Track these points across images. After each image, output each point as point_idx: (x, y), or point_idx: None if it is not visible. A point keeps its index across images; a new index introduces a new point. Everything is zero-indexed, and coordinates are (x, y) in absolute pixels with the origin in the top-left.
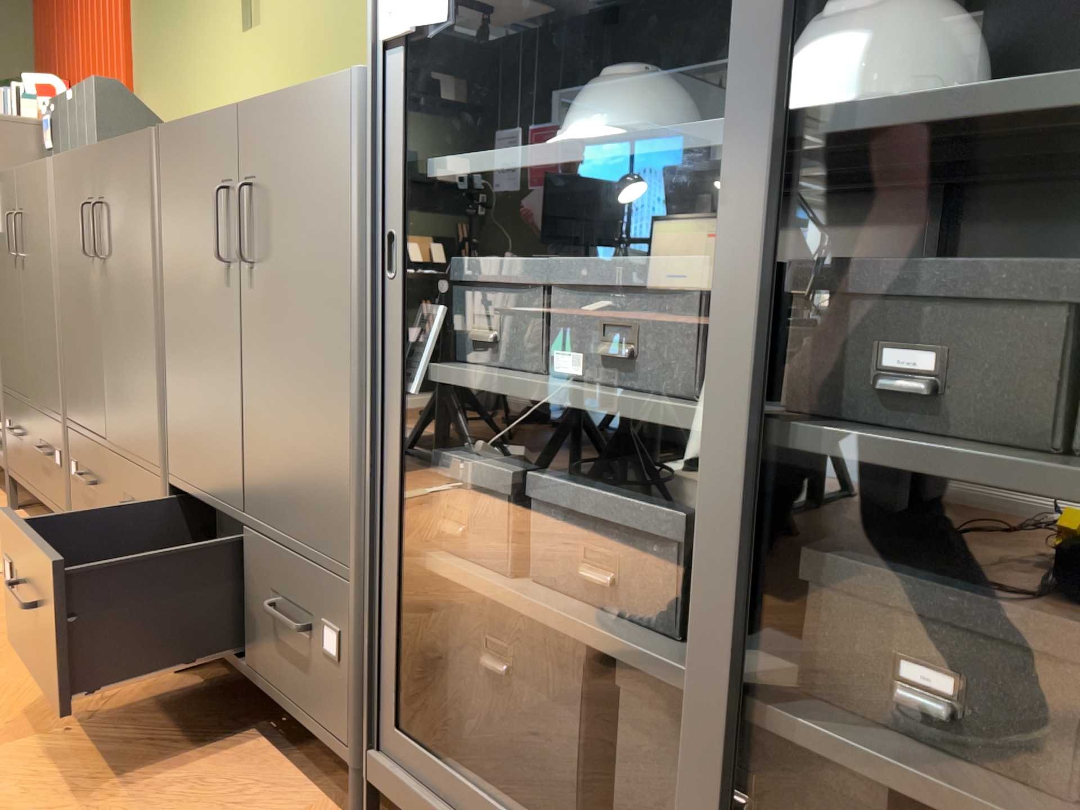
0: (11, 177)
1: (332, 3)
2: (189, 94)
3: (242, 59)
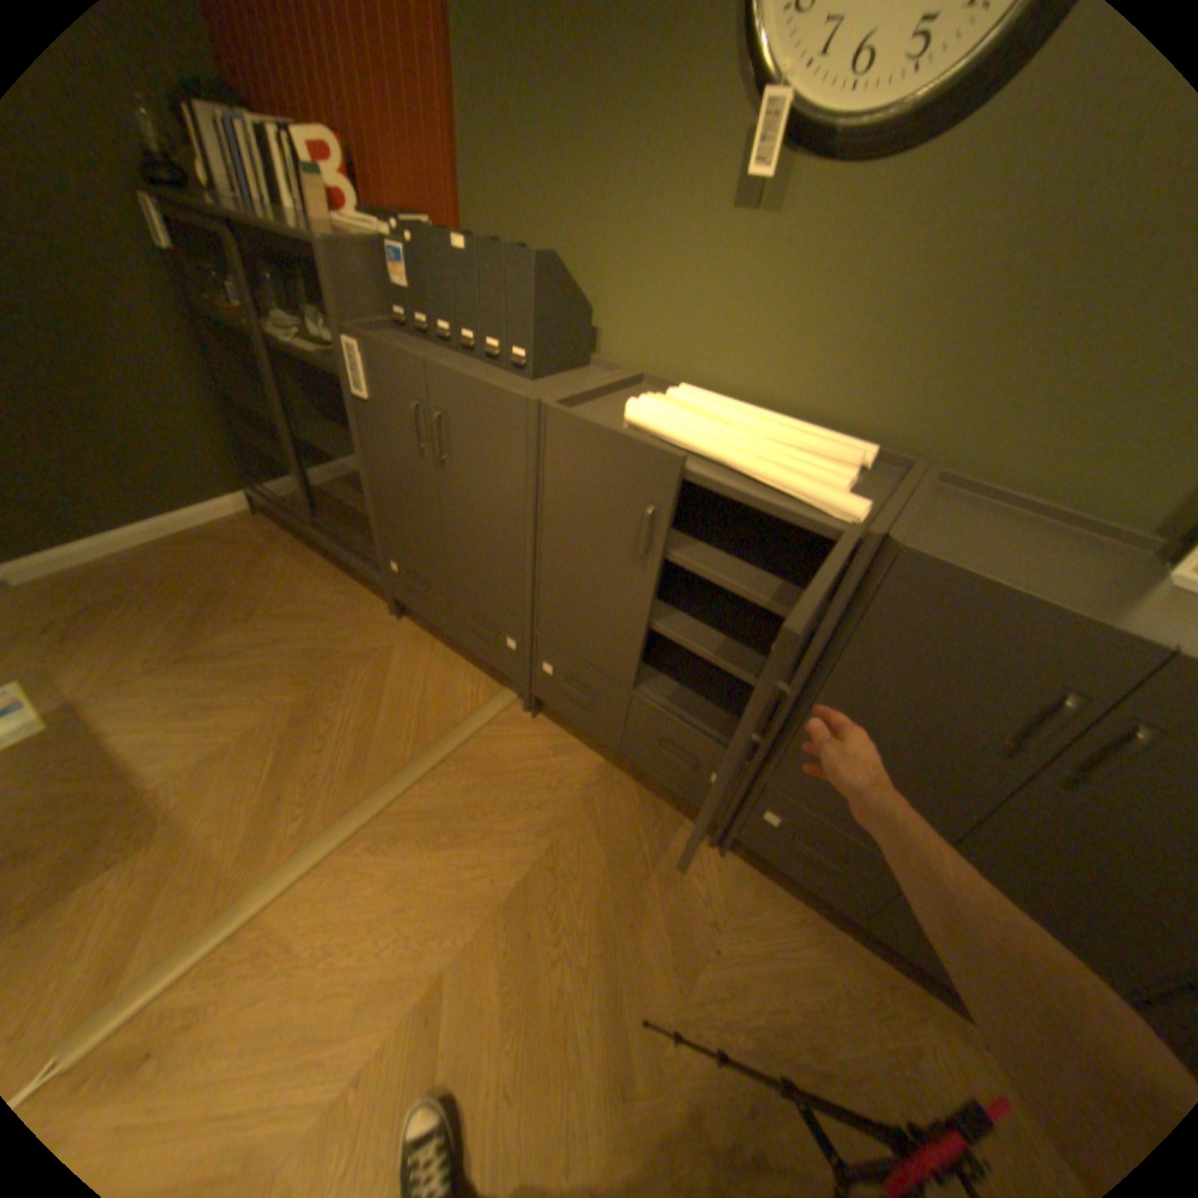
0: (411, 360)
1: (969, 251)
2: (590, 235)
3: (725, 240)
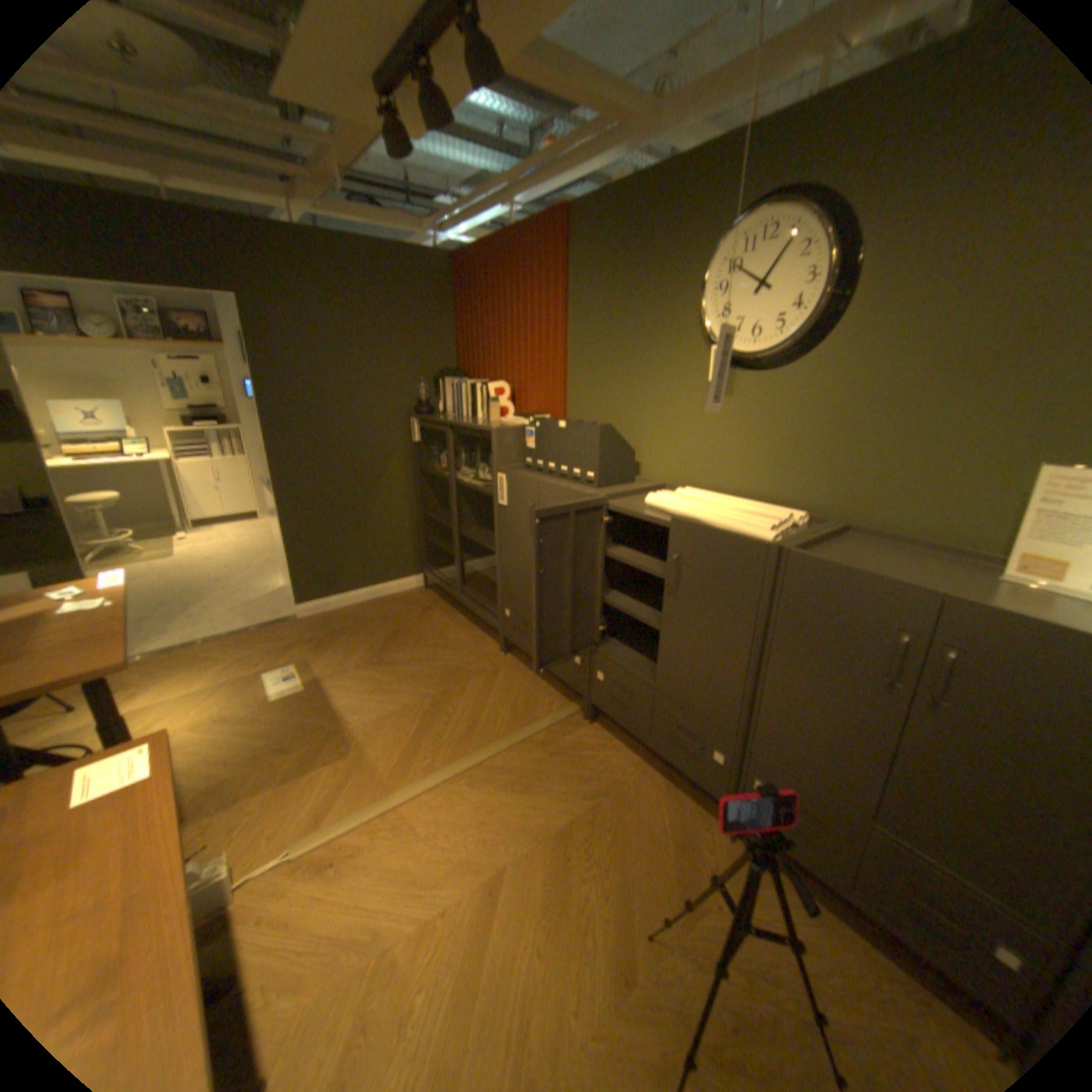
0: (532, 482)
1: (834, 405)
2: (634, 417)
3: (705, 412)
